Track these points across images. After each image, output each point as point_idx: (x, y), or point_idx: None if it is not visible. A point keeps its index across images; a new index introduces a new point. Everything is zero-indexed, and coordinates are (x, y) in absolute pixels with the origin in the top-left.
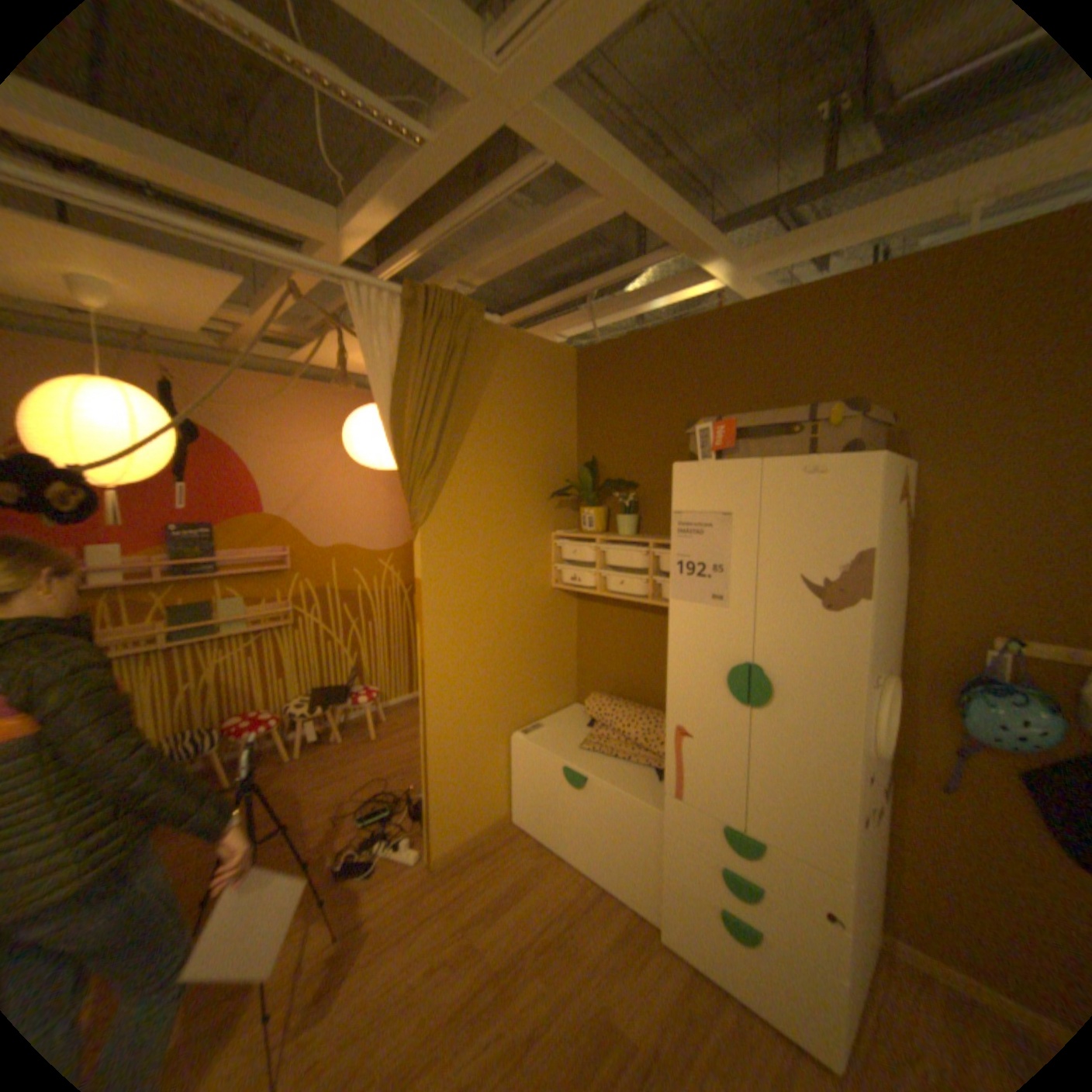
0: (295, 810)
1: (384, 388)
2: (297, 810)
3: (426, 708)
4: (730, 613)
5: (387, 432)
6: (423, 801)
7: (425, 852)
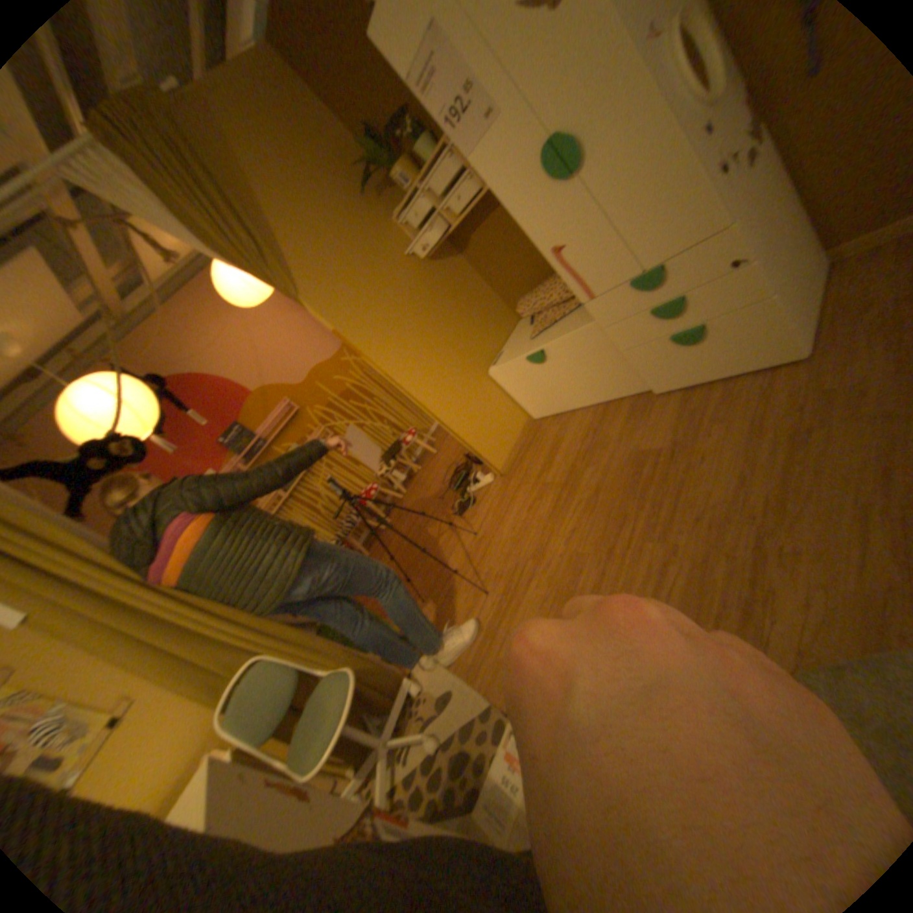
0: (420, 508)
1: (172, 222)
2: (421, 508)
3: (414, 396)
4: (505, 111)
5: (212, 252)
6: (464, 445)
7: (491, 468)
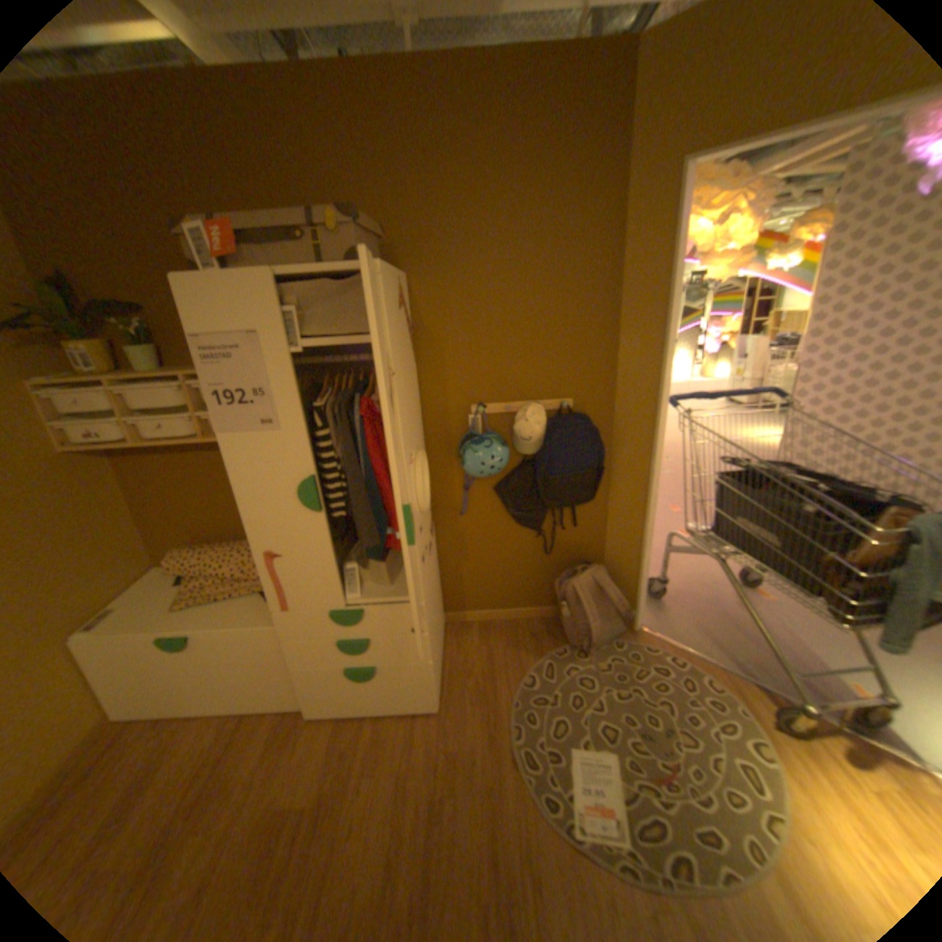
0: None
1: None
2: None
3: None
4: (284, 434)
5: None
6: None
7: None
